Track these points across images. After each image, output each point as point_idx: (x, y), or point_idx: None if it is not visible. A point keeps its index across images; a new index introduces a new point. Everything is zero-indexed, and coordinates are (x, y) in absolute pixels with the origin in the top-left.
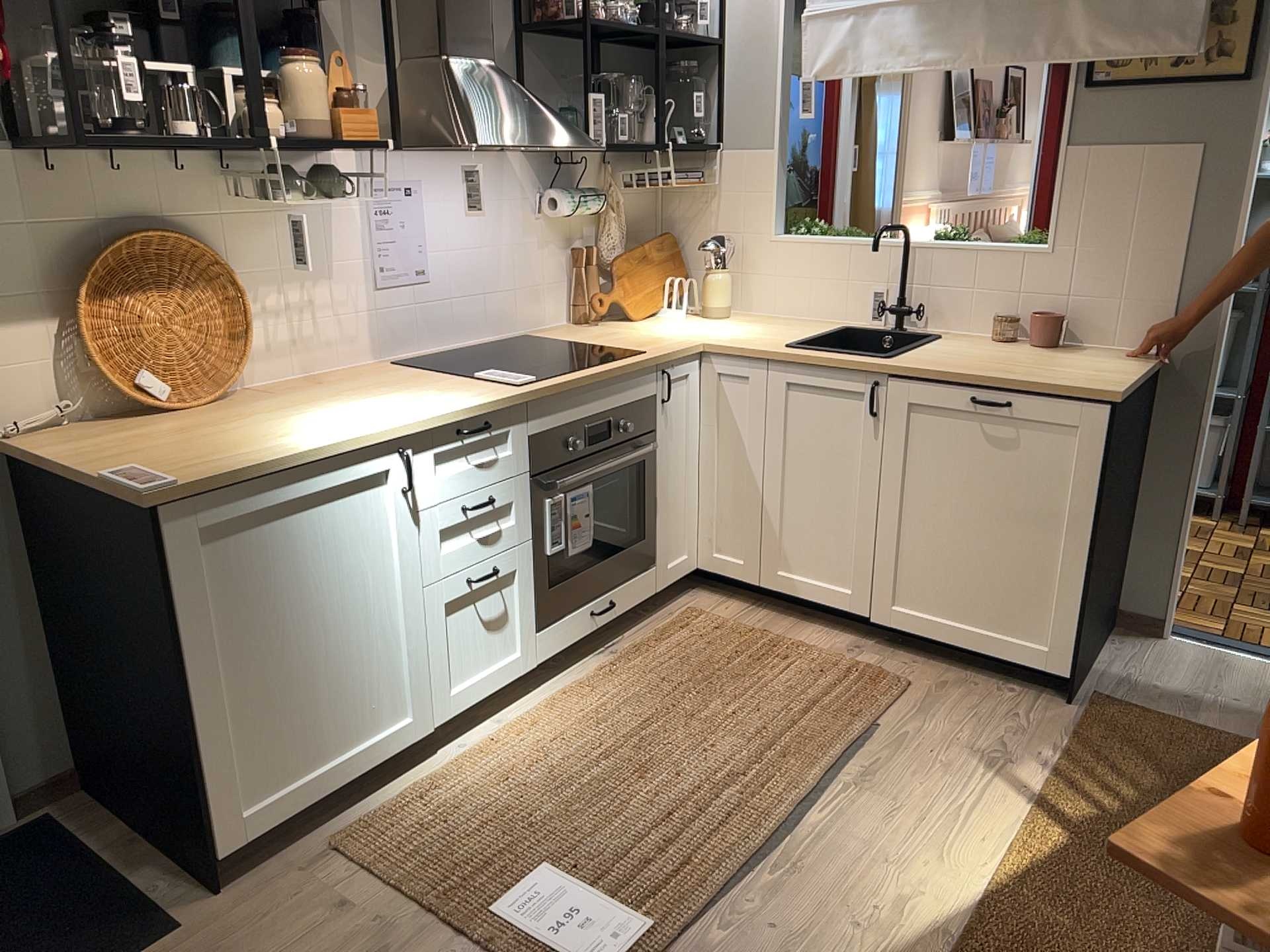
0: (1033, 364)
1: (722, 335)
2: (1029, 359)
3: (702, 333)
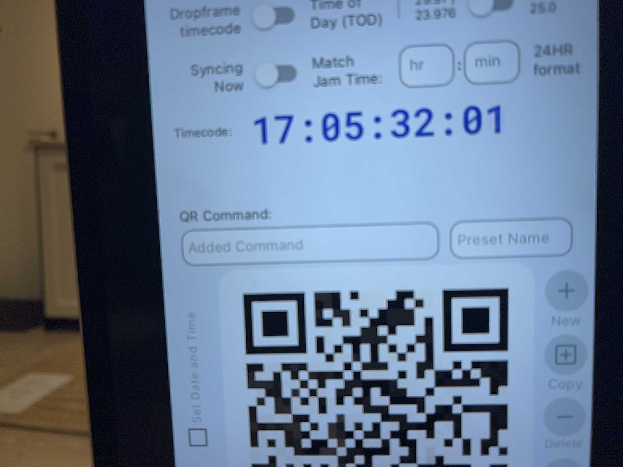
0: None
1: None
2: None
3: None
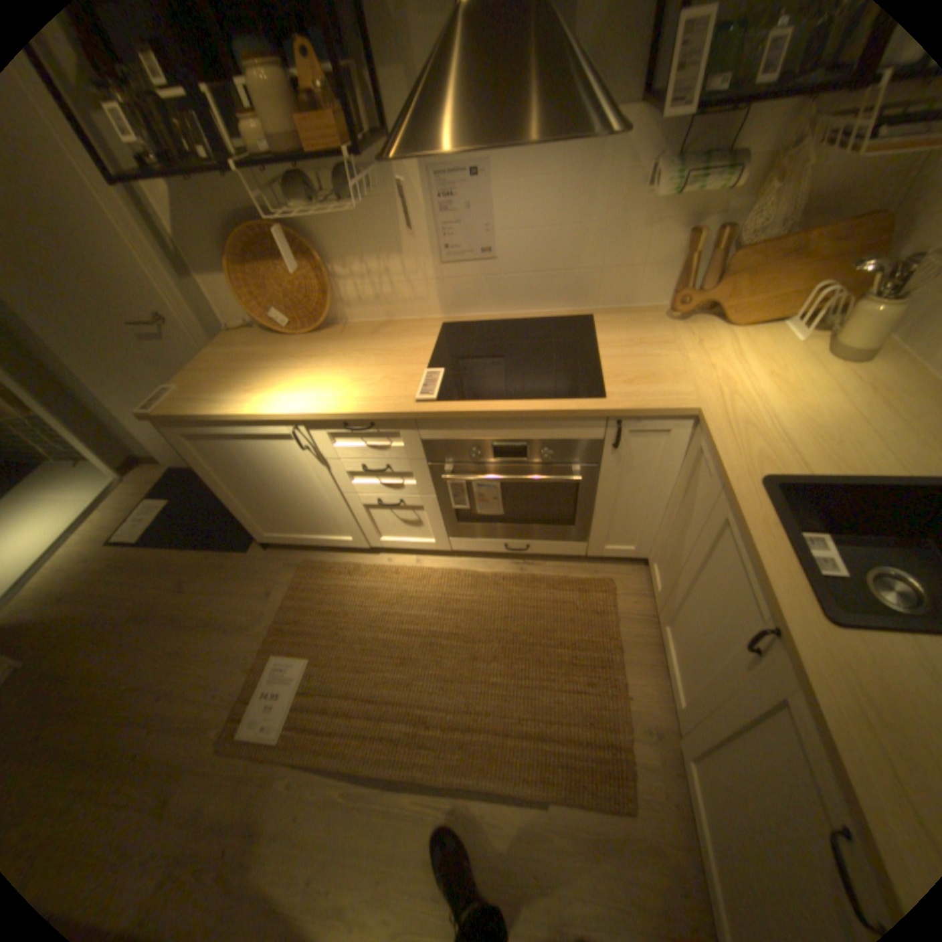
0: None
1: (757, 401)
2: None
3: (739, 387)
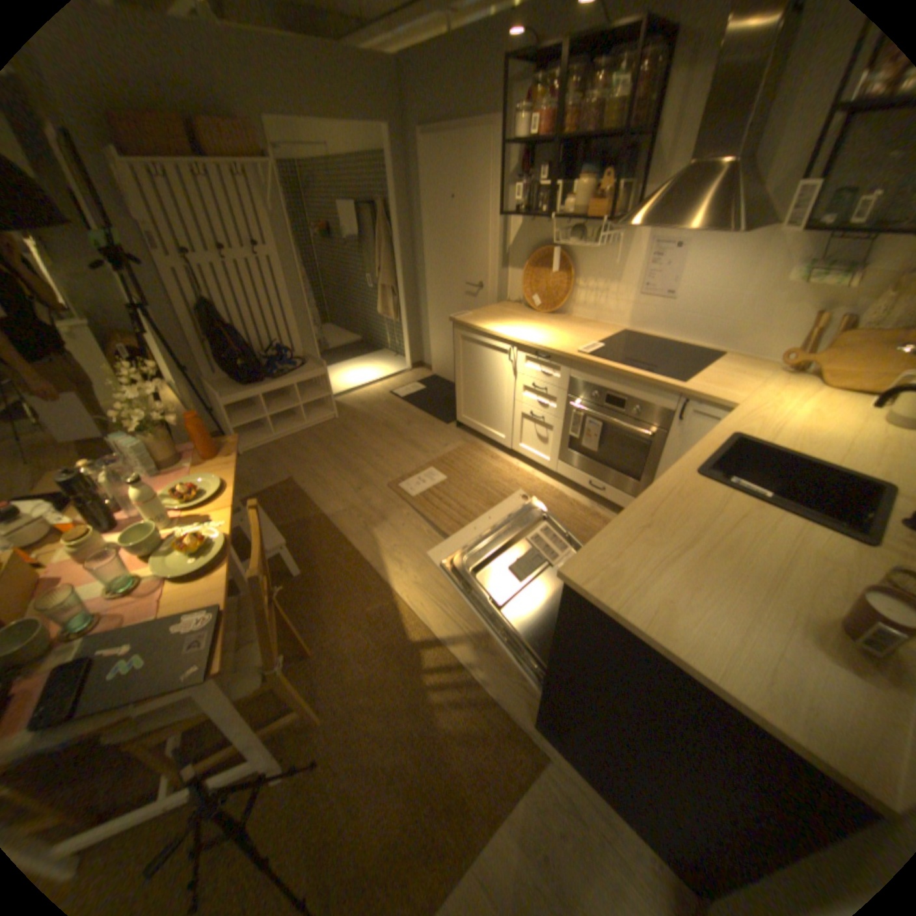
0: (703, 564)
1: (784, 415)
2: (736, 574)
3: (781, 407)
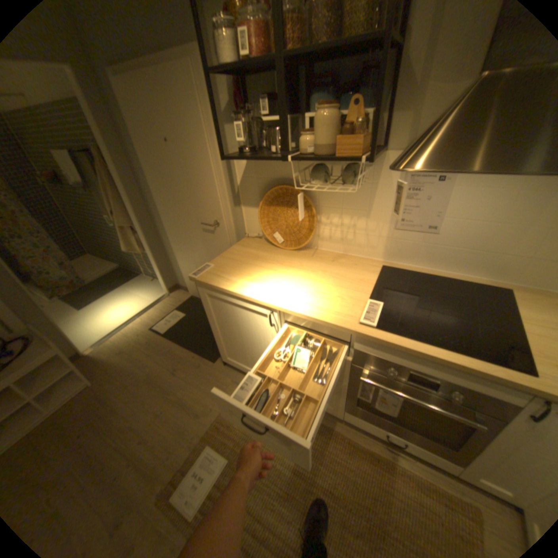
0: None
1: None
2: None
3: None
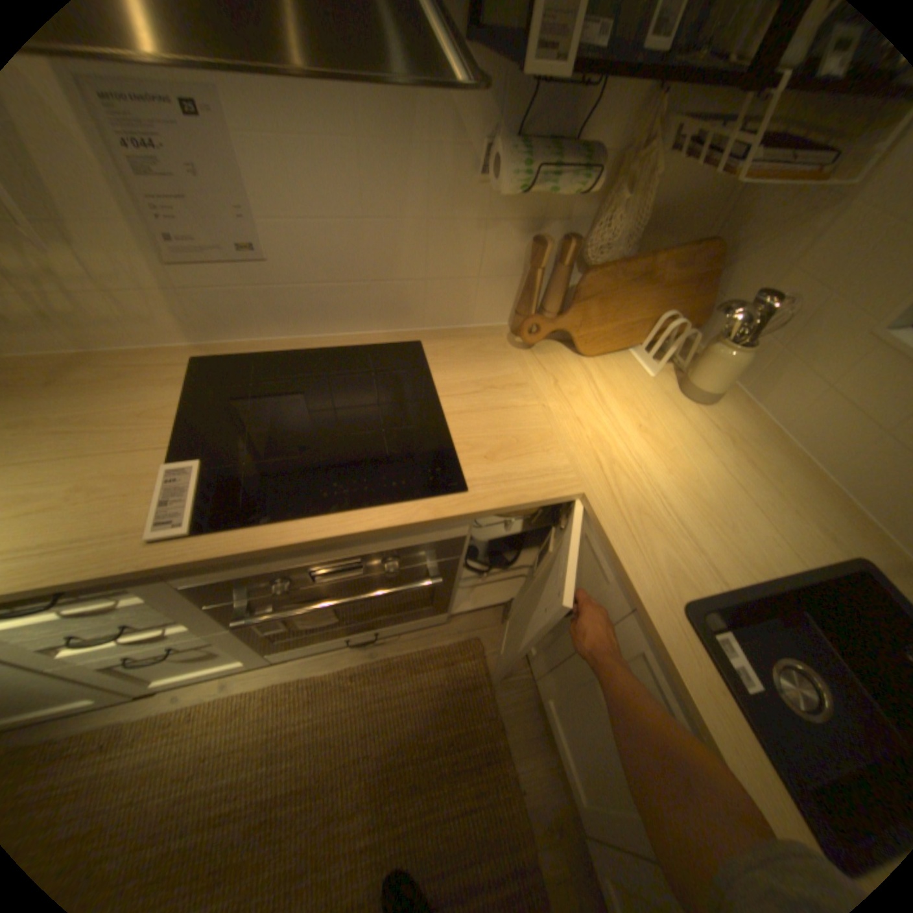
0: None
1: (638, 472)
2: None
3: (614, 452)
